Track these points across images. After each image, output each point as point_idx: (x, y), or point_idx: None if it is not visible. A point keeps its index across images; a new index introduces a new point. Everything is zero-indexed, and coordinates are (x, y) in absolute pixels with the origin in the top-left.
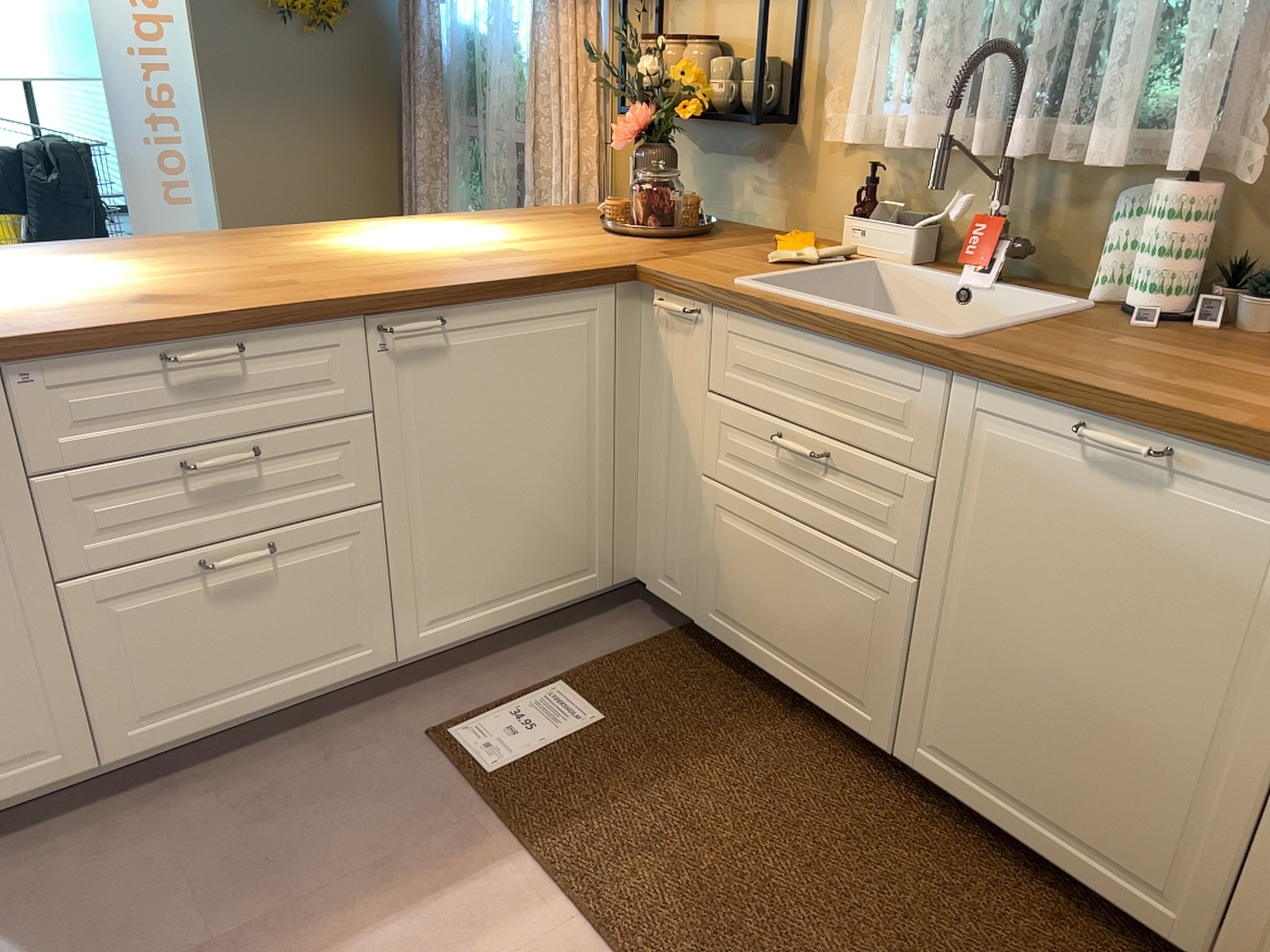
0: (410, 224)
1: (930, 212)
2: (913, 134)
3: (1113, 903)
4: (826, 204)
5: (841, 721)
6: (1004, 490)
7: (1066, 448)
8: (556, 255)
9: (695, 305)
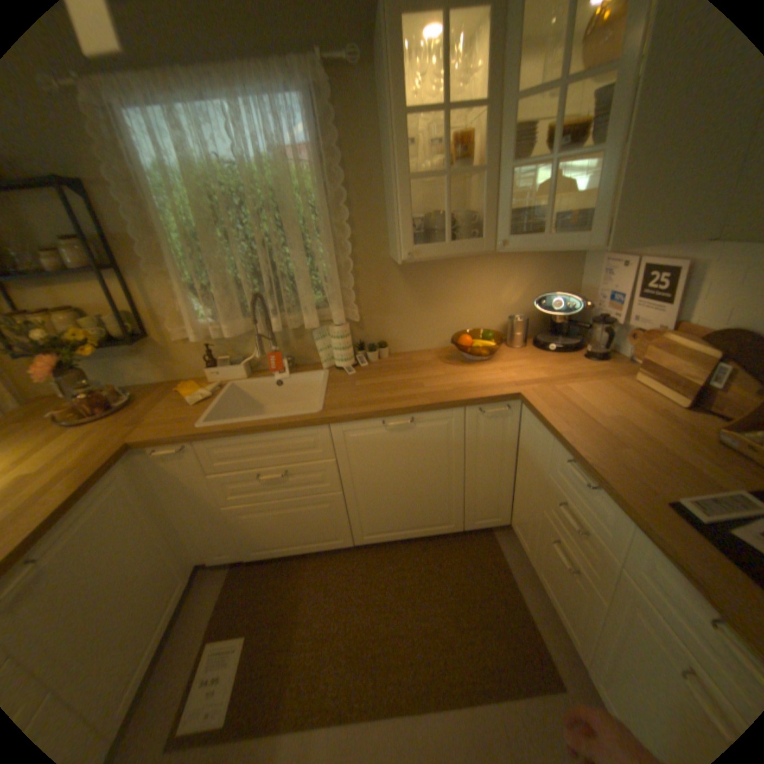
0: None
1: (240, 354)
2: (229, 331)
3: (437, 535)
4: (185, 364)
5: (329, 549)
6: (364, 450)
7: (379, 429)
8: (63, 464)
9: (179, 445)
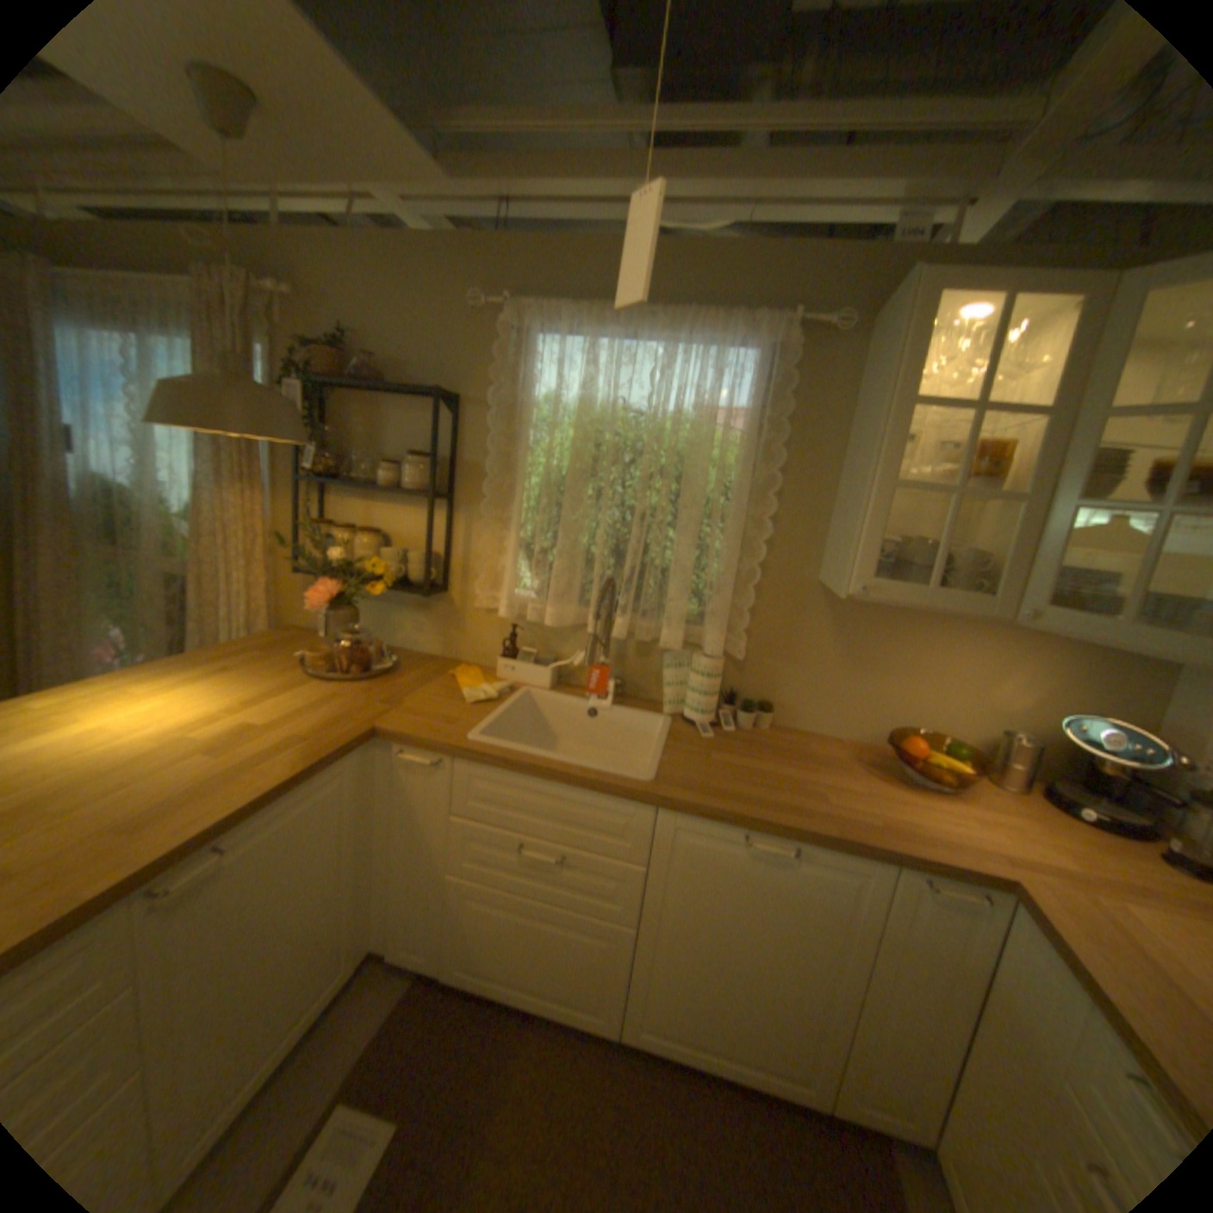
0: (92, 696)
1: (551, 652)
2: (552, 617)
3: (777, 1097)
4: (475, 642)
5: (577, 1029)
6: (698, 874)
7: (736, 849)
8: (294, 727)
9: (435, 757)
